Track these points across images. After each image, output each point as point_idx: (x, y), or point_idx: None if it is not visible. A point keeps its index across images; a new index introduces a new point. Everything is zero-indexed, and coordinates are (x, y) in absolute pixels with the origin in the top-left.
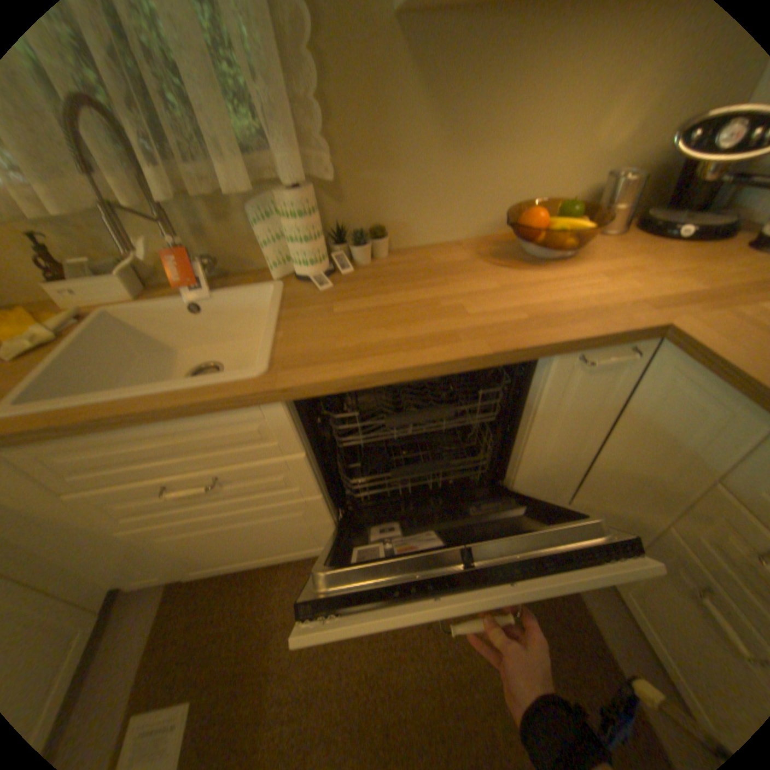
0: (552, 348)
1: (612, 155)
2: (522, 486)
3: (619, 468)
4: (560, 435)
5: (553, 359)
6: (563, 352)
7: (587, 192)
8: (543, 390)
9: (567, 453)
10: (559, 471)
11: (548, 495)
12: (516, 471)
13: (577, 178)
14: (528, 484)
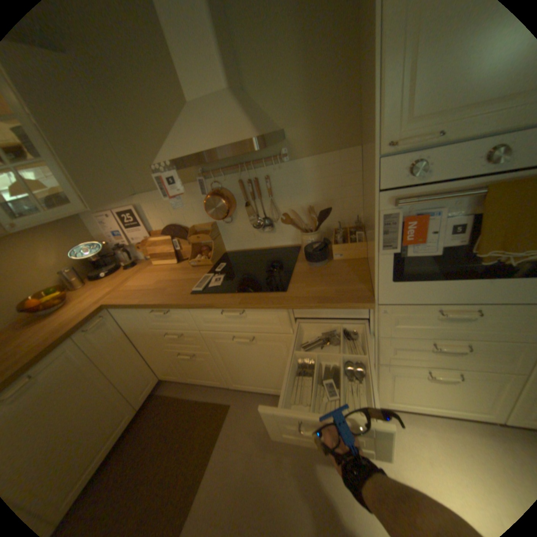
0: (64, 337)
1: (55, 267)
2: (124, 389)
3: (144, 349)
4: (112, 358)
5: (71, 339)
6: (71, 335)
7: (56, 281)
8: (81, 350)
9: (125, 361)
10: (132, 370)
11: (142, 382)
12: (112, 385)
13: (46, 280)
14: (127, 385)
